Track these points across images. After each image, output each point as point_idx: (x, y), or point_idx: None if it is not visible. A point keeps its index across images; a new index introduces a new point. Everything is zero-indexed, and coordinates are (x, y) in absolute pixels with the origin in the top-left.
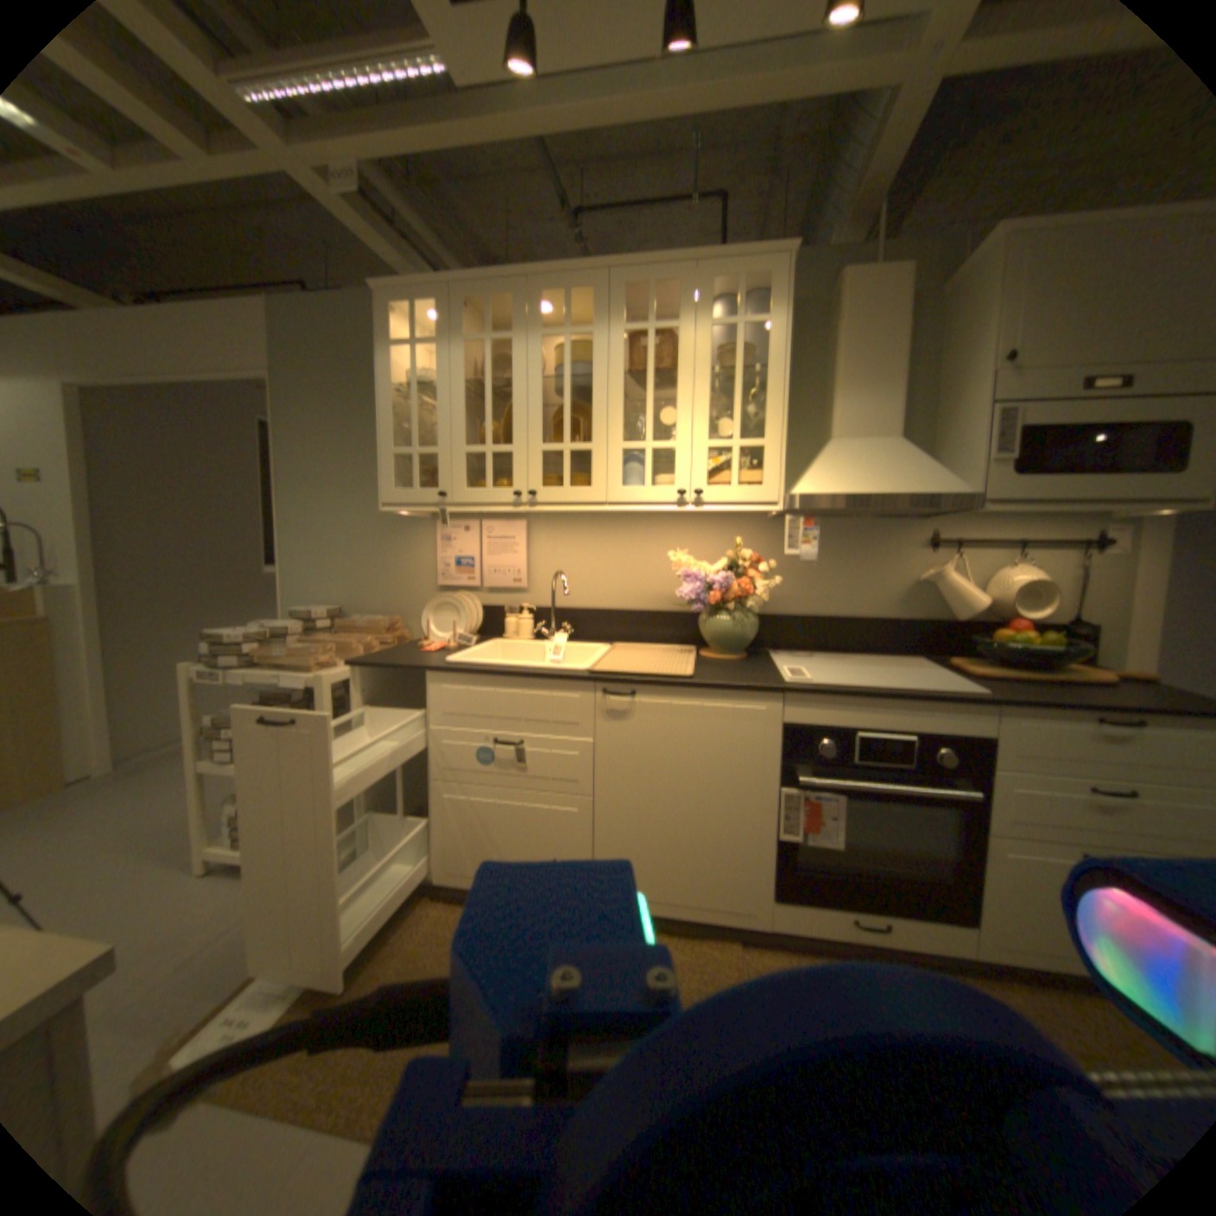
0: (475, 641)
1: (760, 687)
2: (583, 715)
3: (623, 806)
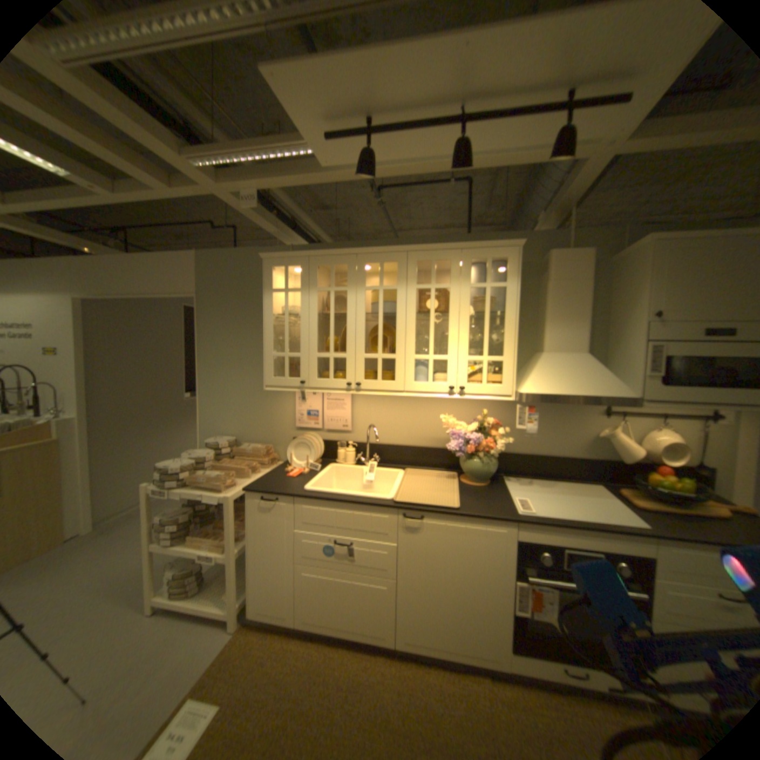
0: (320, 469)
1: (504, 521)
2: (391, 531)
3: (416, 590)
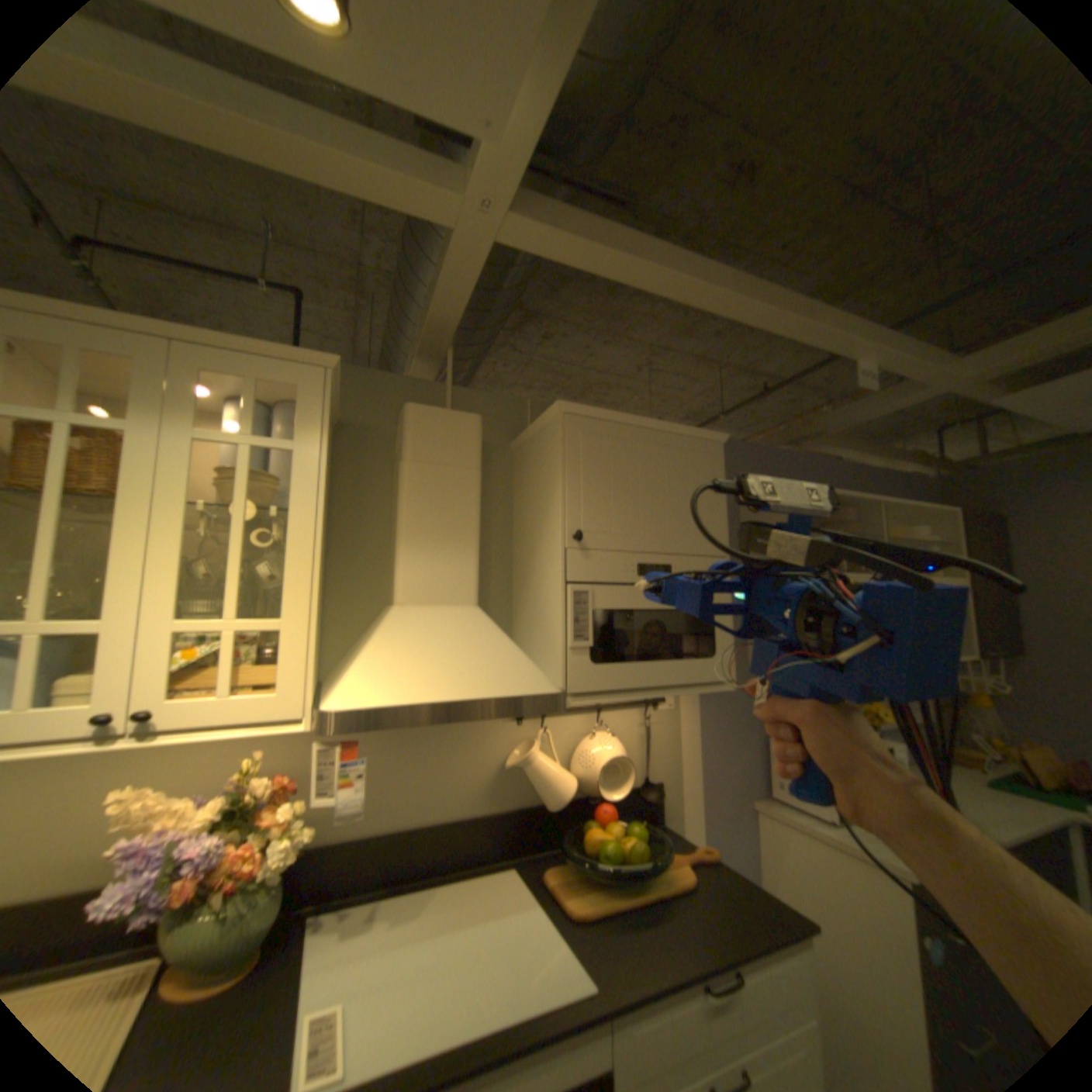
0: None
1: None
2: None
3: None
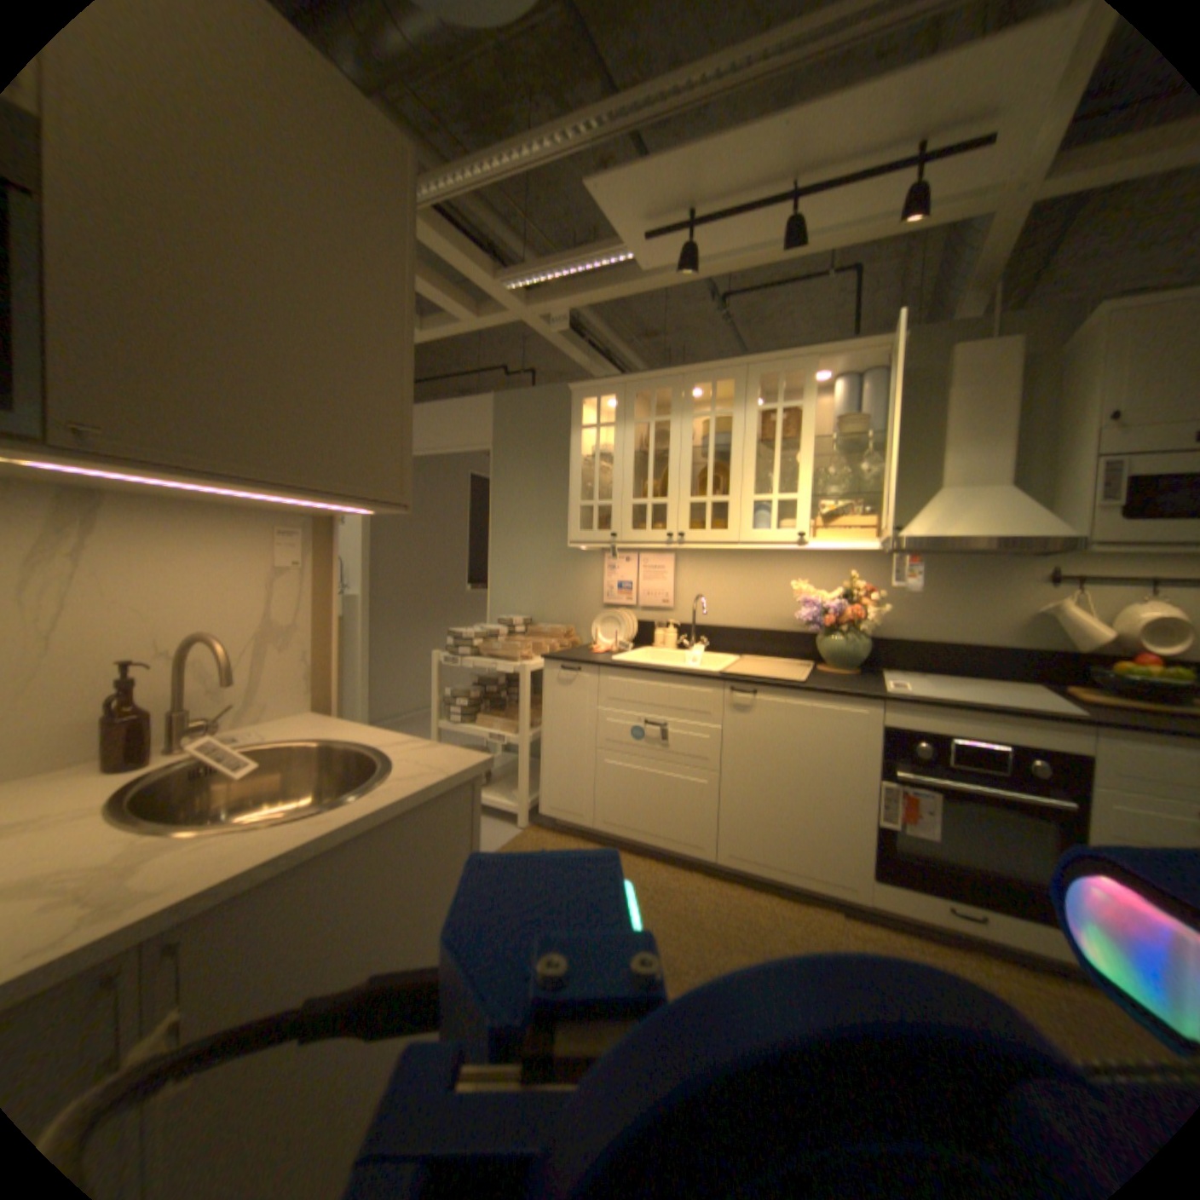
0: (630, 647)
1: (862, 694)
2: (713, 707)
3: (743, 783)
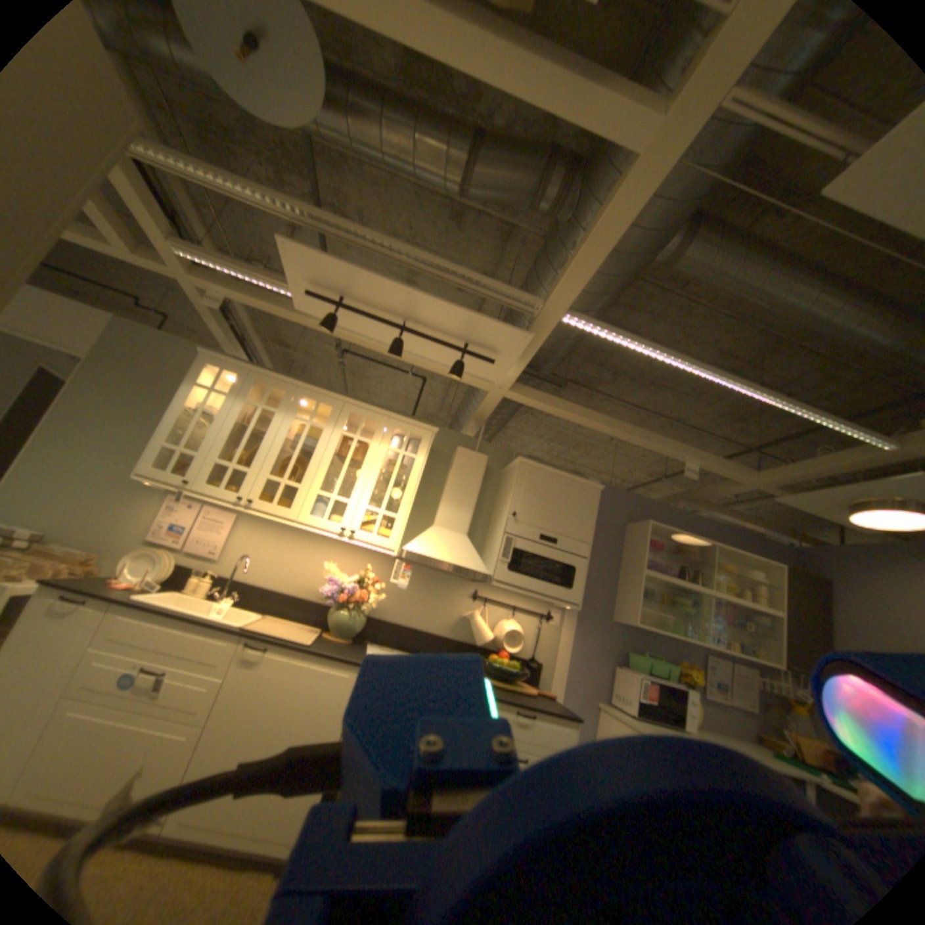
0: (156, 591)
1: (348, 663)
2: (220, 662)
3: (222, 741)
